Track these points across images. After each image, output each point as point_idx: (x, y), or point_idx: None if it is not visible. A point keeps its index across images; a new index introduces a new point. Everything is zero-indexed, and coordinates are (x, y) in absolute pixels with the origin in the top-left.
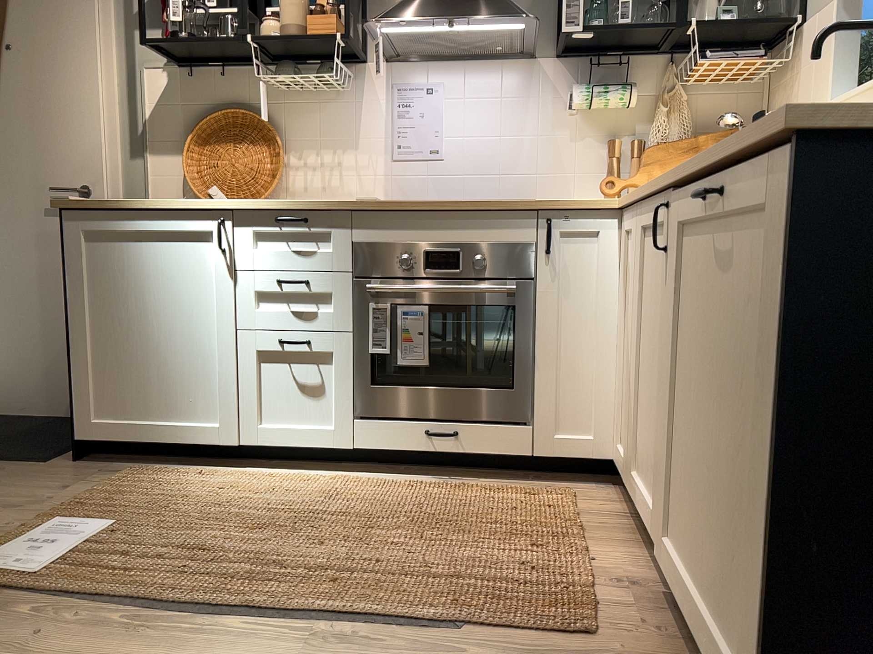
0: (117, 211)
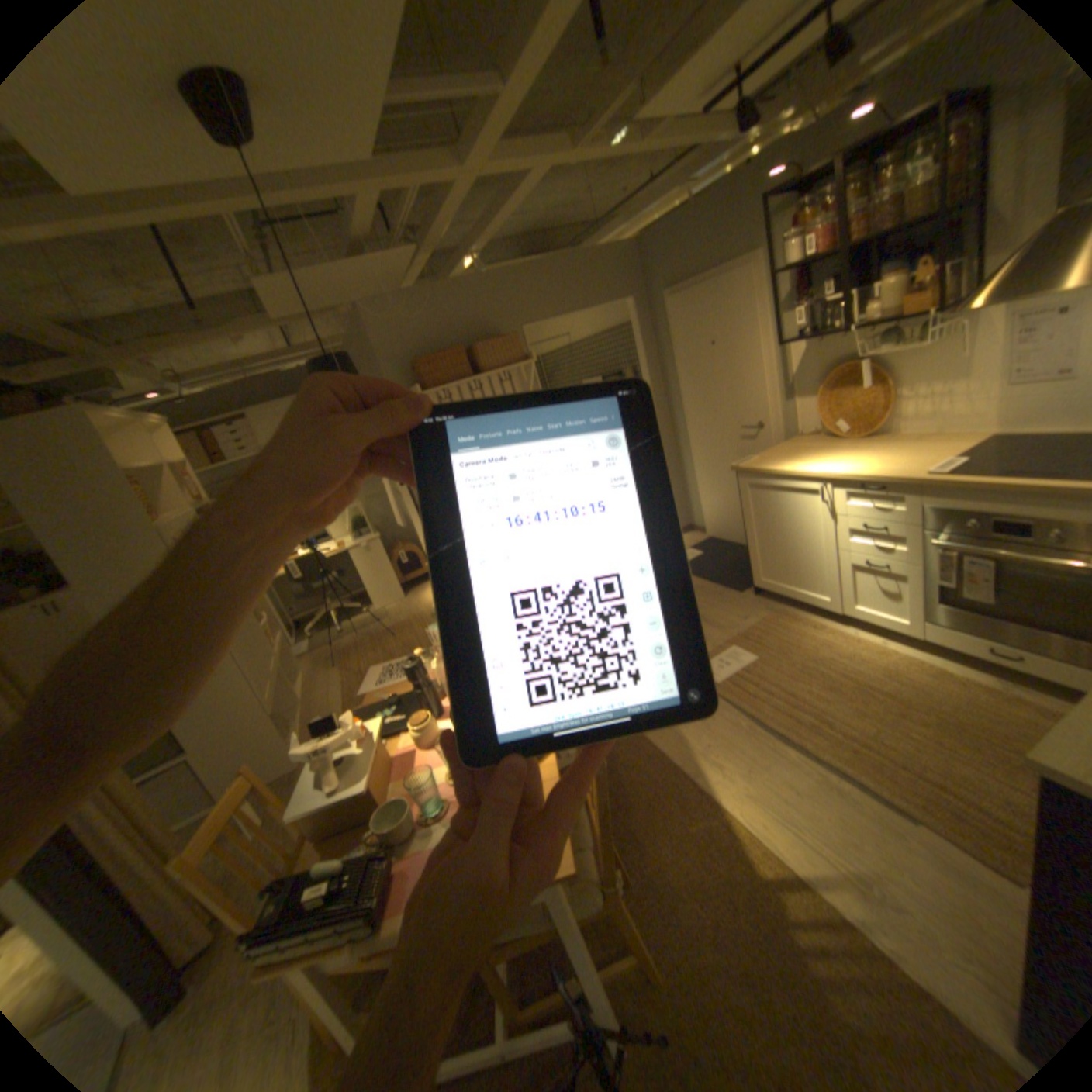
0: (763, 473)
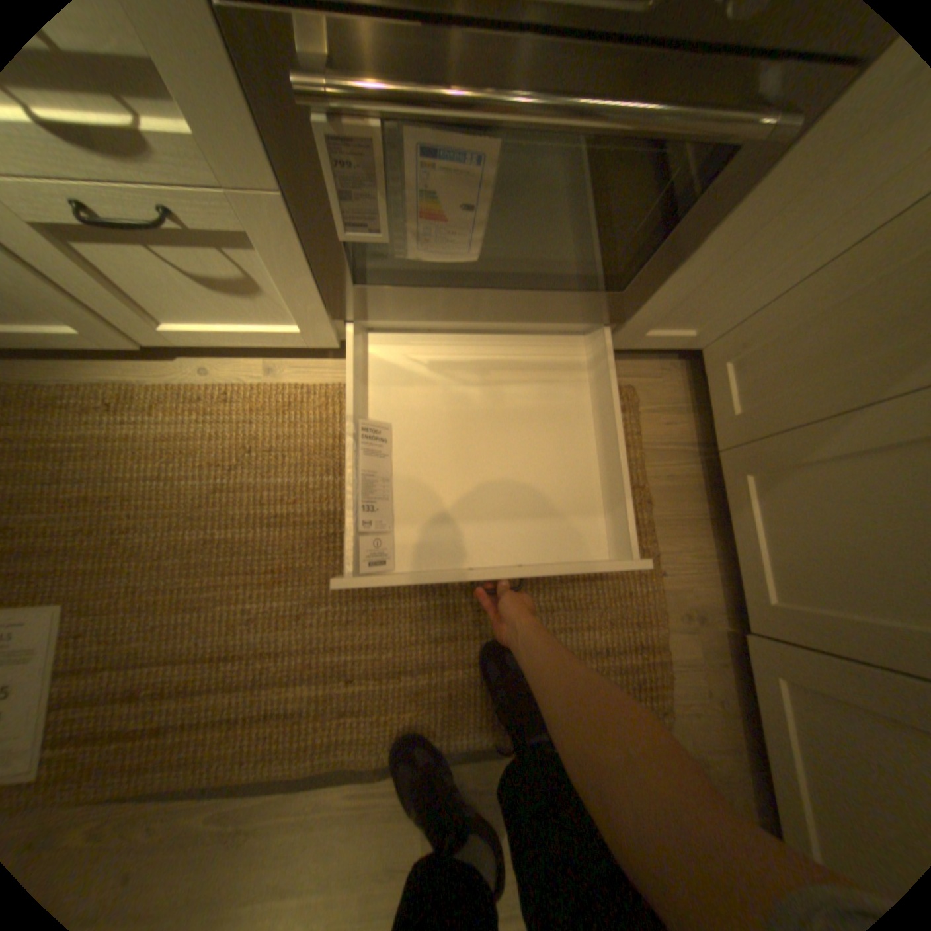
0: None
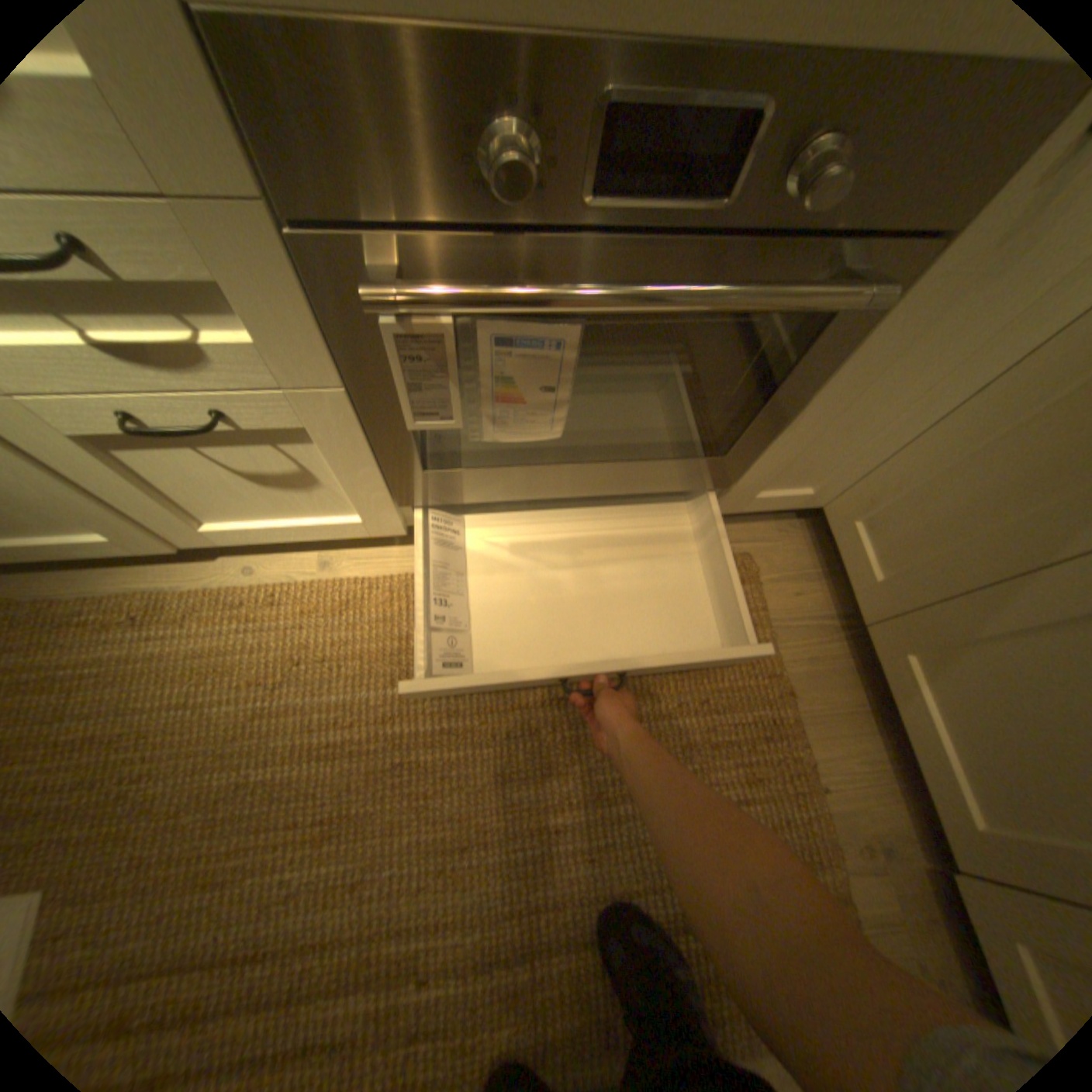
0: None
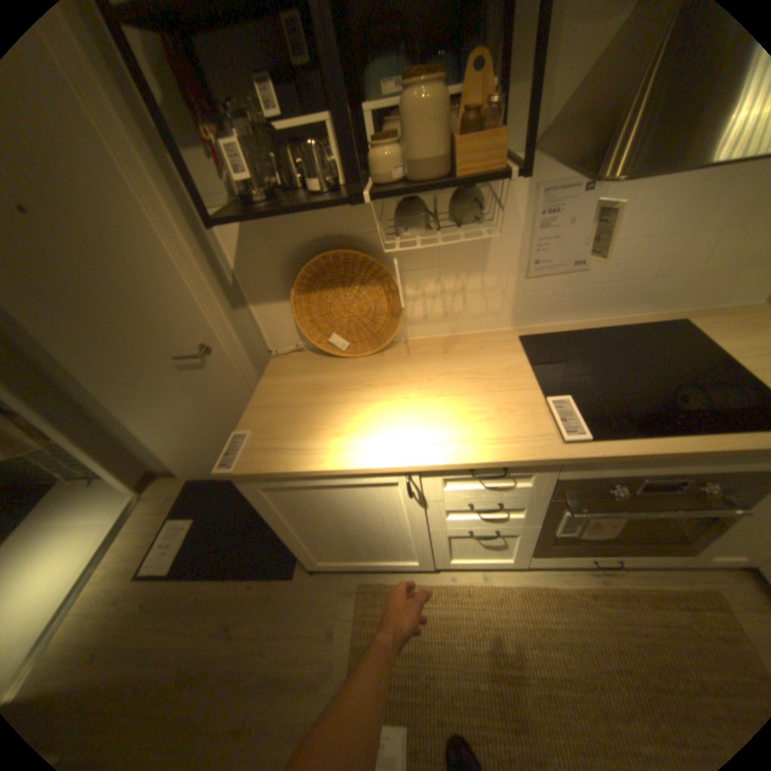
0: (290, 474)
